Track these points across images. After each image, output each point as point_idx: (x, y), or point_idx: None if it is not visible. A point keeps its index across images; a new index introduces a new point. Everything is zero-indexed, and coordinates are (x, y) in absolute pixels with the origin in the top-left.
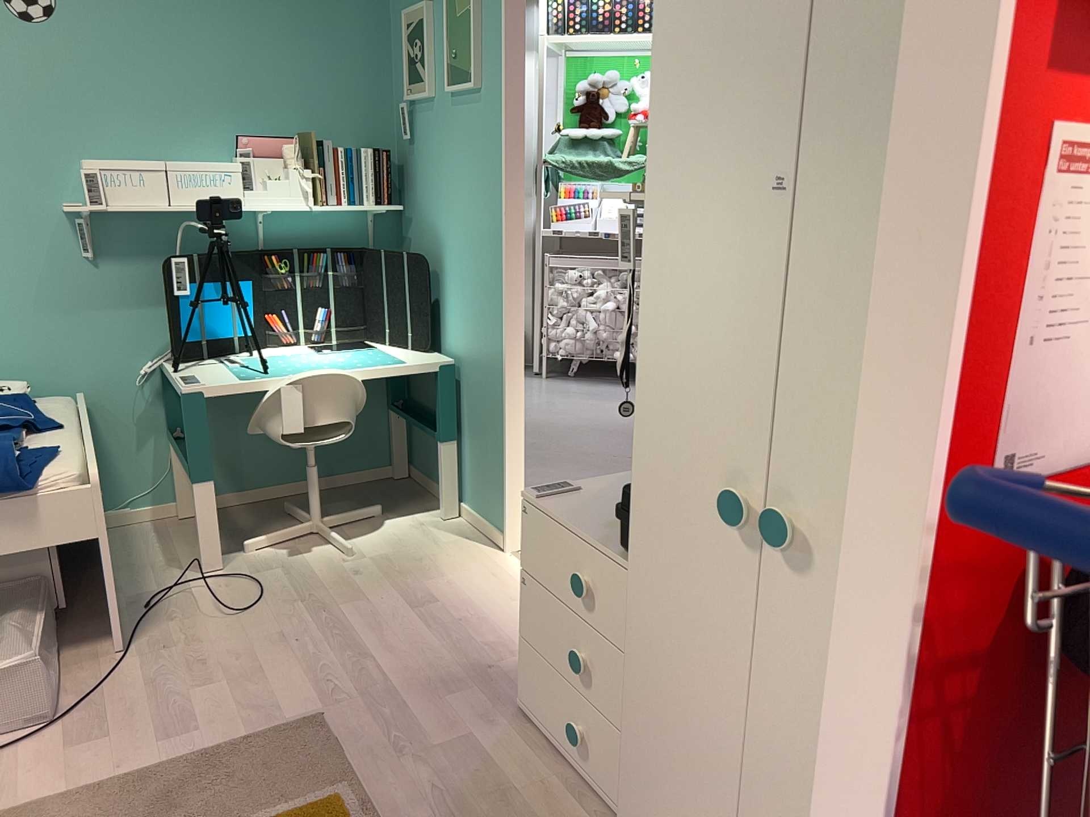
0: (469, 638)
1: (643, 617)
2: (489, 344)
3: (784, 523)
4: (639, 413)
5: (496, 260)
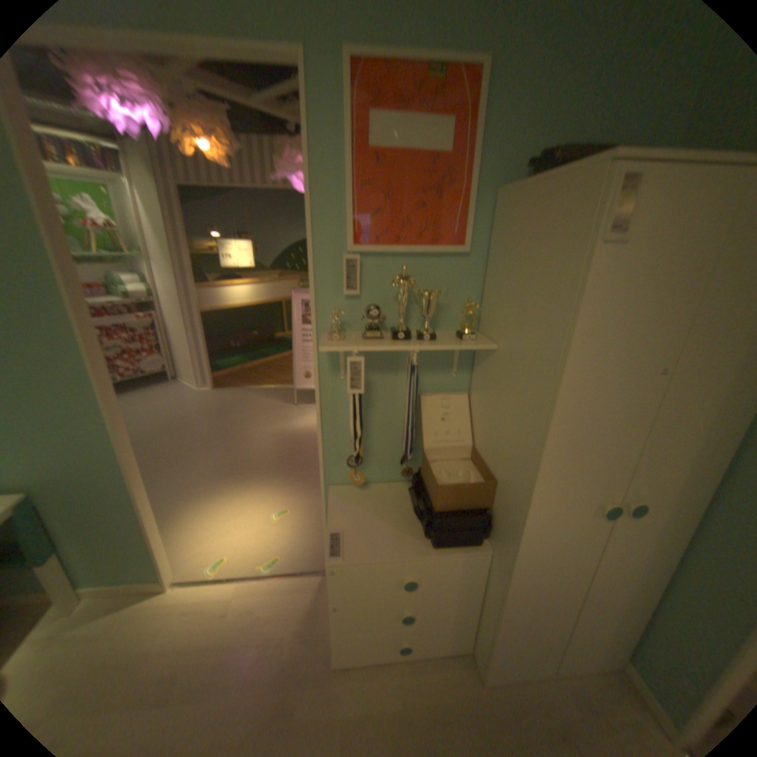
0: (241, 669)
1: (525, 579)
2: (88, 464)
3: (646, 509)
4: (537, 494)
5: (78, 396)
